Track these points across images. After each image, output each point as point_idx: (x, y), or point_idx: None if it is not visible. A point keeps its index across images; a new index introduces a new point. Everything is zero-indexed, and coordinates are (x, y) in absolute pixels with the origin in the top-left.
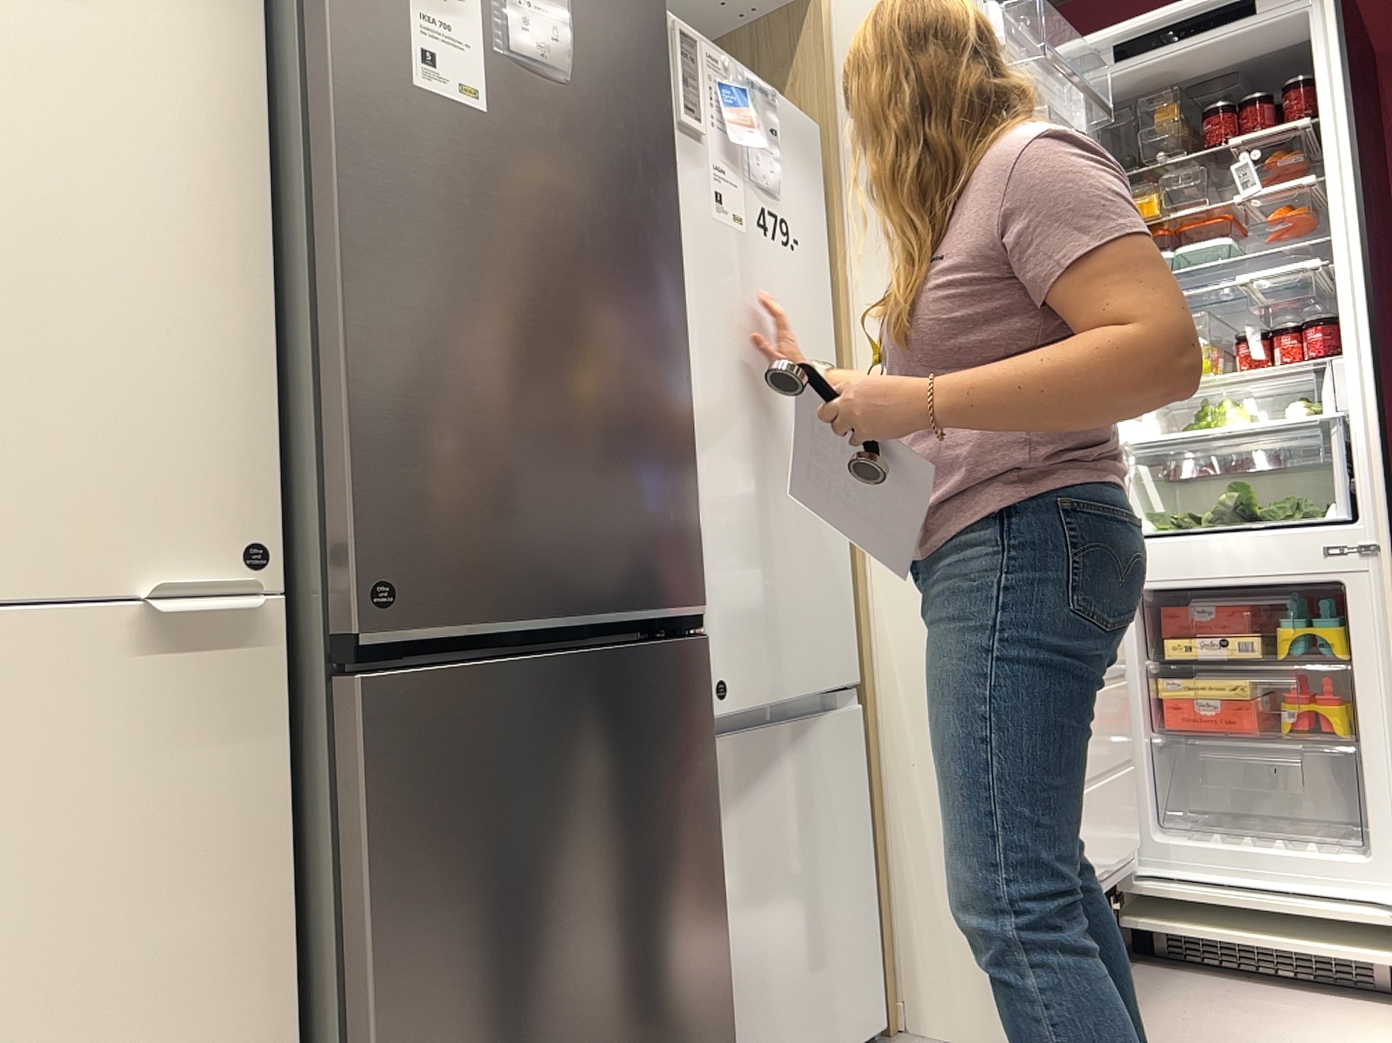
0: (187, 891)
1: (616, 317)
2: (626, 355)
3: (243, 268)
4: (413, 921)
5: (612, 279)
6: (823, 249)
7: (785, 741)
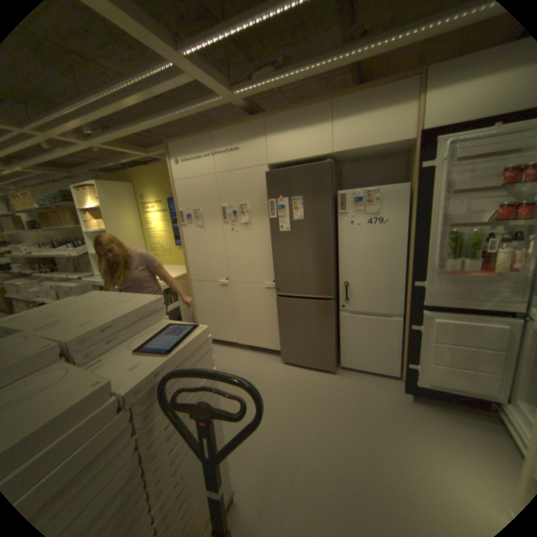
0: (270, 309)
1: (314, 254)
2: (316, 259)
3: (272, 252)
4: (283, 321)
5: (313, 248)
6: (412, 213)
7: (369, 320)
